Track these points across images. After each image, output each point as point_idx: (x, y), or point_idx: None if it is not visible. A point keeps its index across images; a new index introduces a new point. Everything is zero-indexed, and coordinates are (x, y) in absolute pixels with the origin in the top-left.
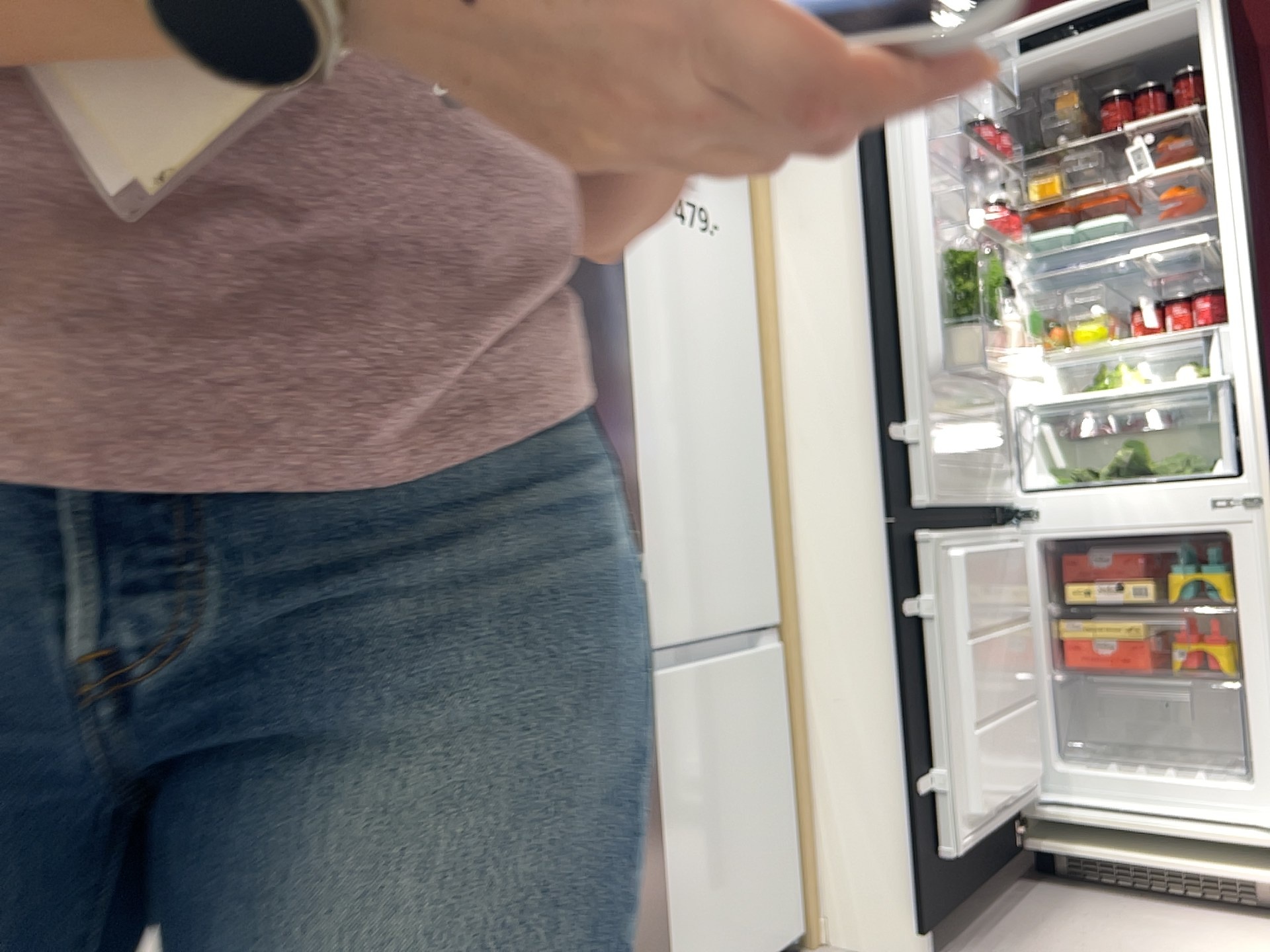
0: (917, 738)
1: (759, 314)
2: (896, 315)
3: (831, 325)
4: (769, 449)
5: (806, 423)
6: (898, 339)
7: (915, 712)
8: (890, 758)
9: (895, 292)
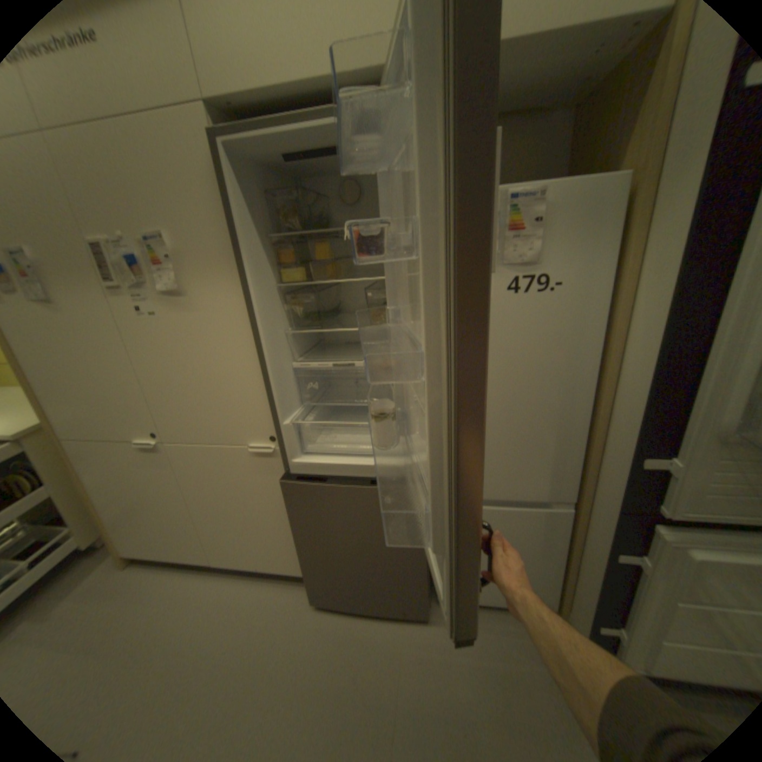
0: (608, 612)
1: (611, 329)
2: (695, 379)
3: (648, 360)
4: (595, 414)
5: (620, 412)
6: (690, 398)
7: (610, 602)
8: (602, 602)
9: (702, 359)
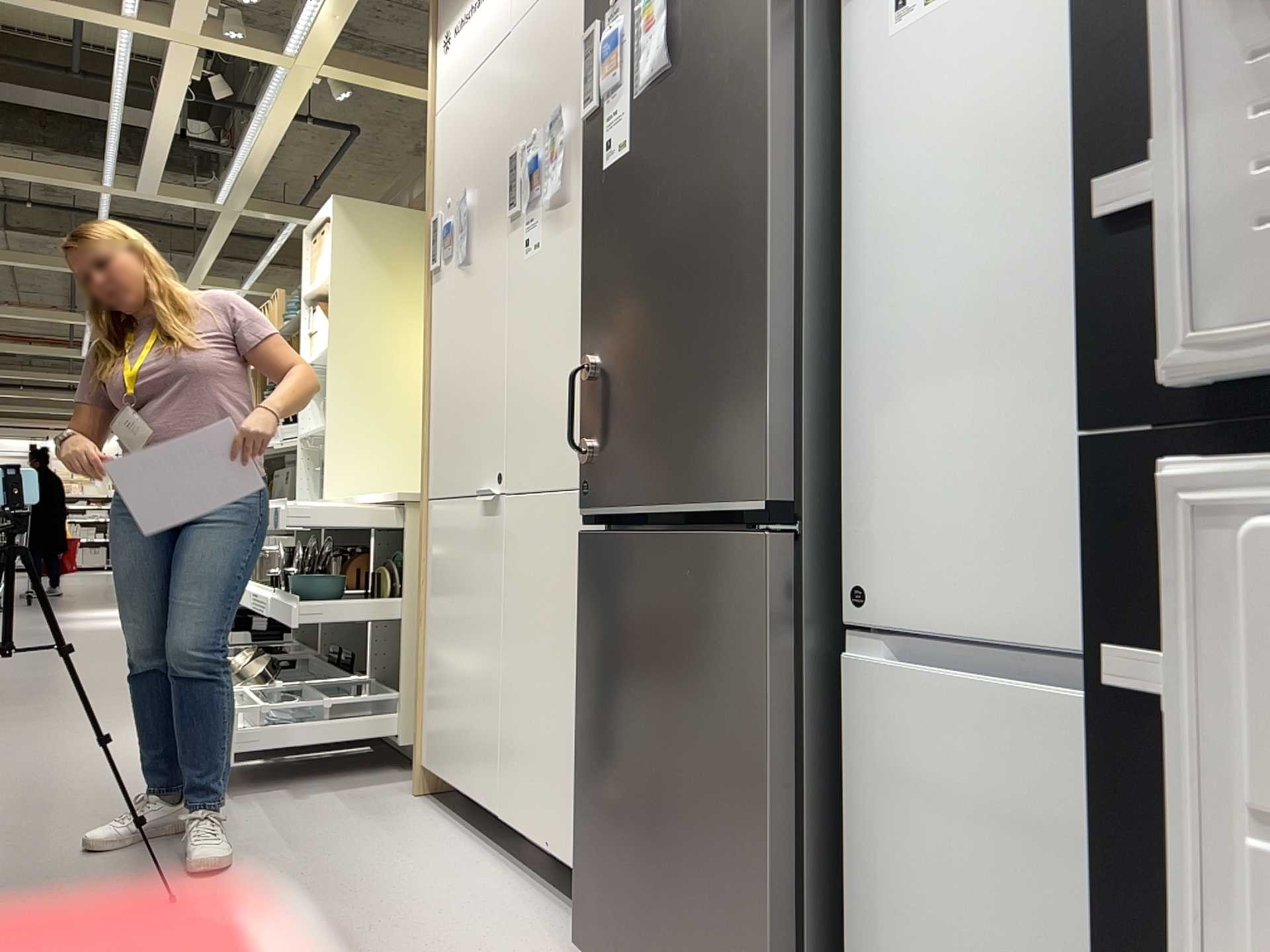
0: None
1: None
2: None
3: None
4: None
5: None
6: None
7: None
8: None
9: None
